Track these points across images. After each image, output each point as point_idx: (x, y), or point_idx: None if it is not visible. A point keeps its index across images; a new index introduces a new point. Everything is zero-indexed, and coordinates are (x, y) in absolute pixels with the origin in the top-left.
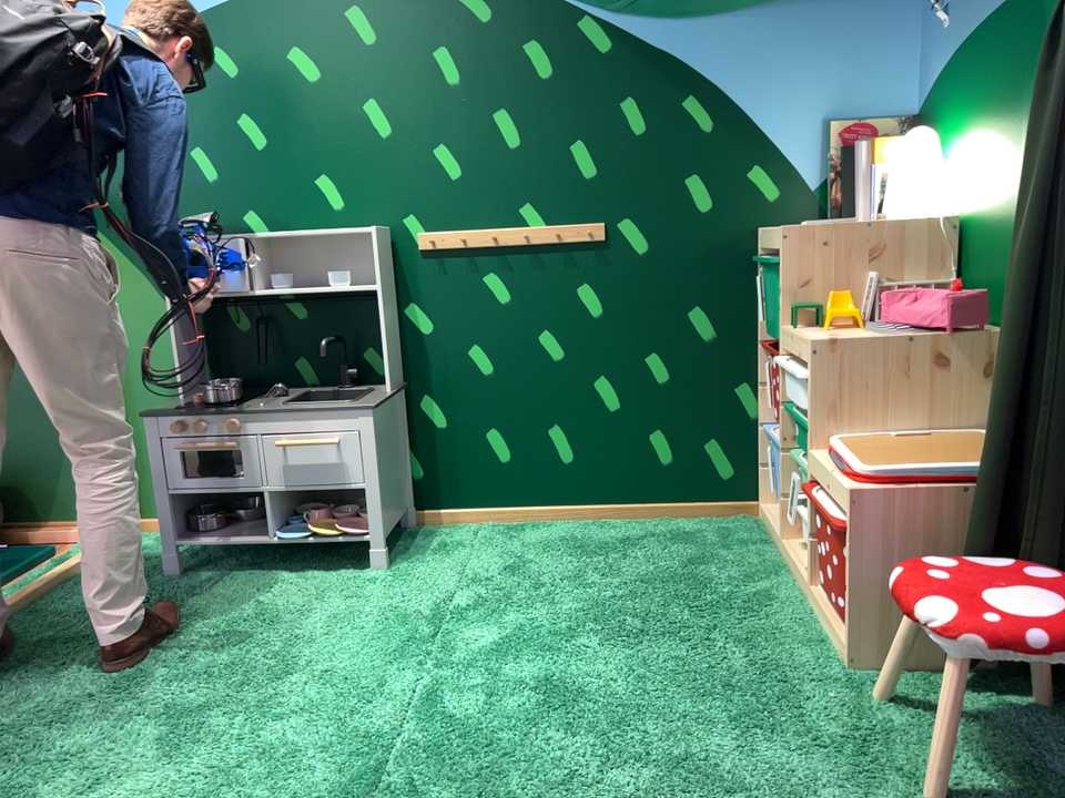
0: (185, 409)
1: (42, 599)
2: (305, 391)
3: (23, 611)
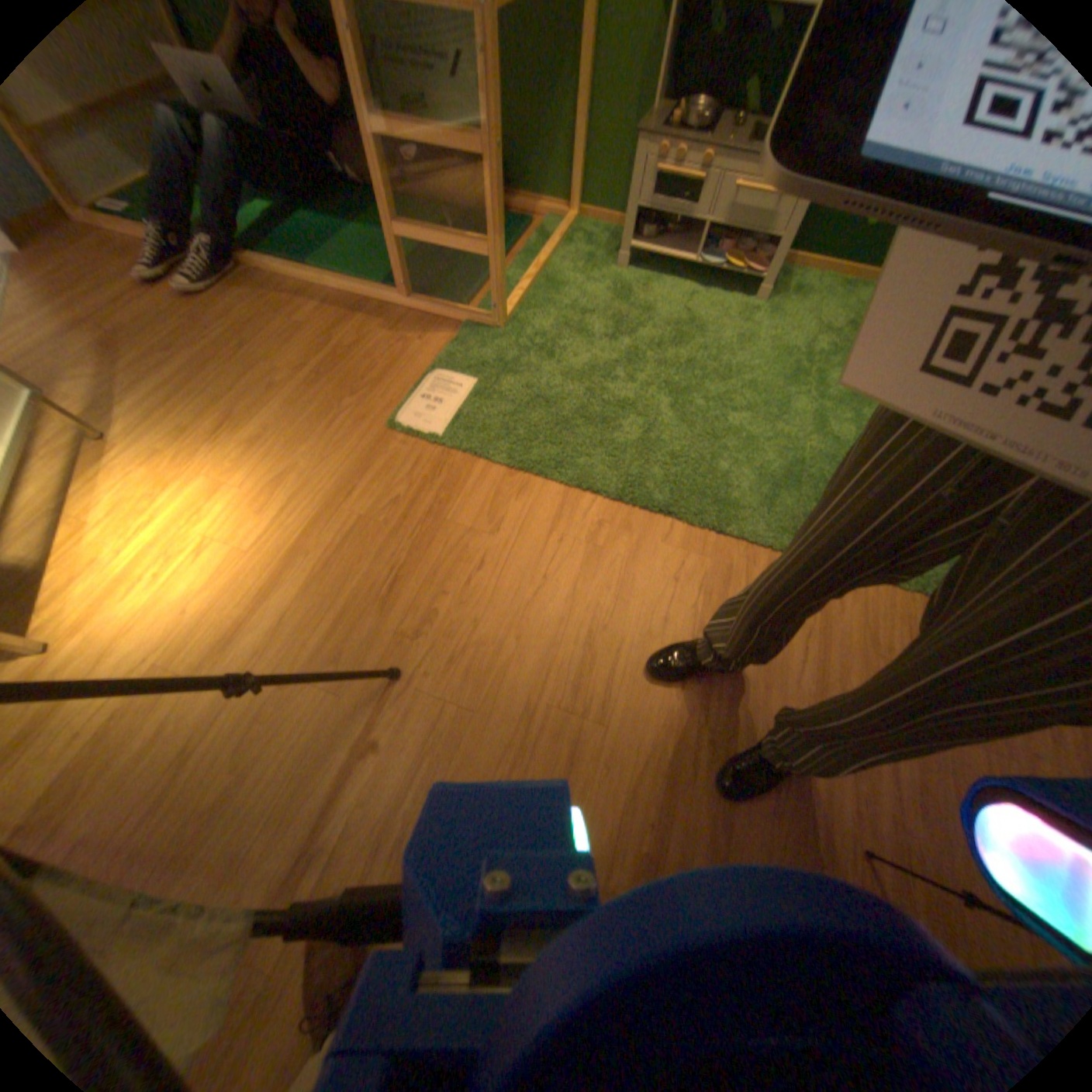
0: (666, 127)
1: (546, 268)
2: (752, 122)
3: (540, 276)
